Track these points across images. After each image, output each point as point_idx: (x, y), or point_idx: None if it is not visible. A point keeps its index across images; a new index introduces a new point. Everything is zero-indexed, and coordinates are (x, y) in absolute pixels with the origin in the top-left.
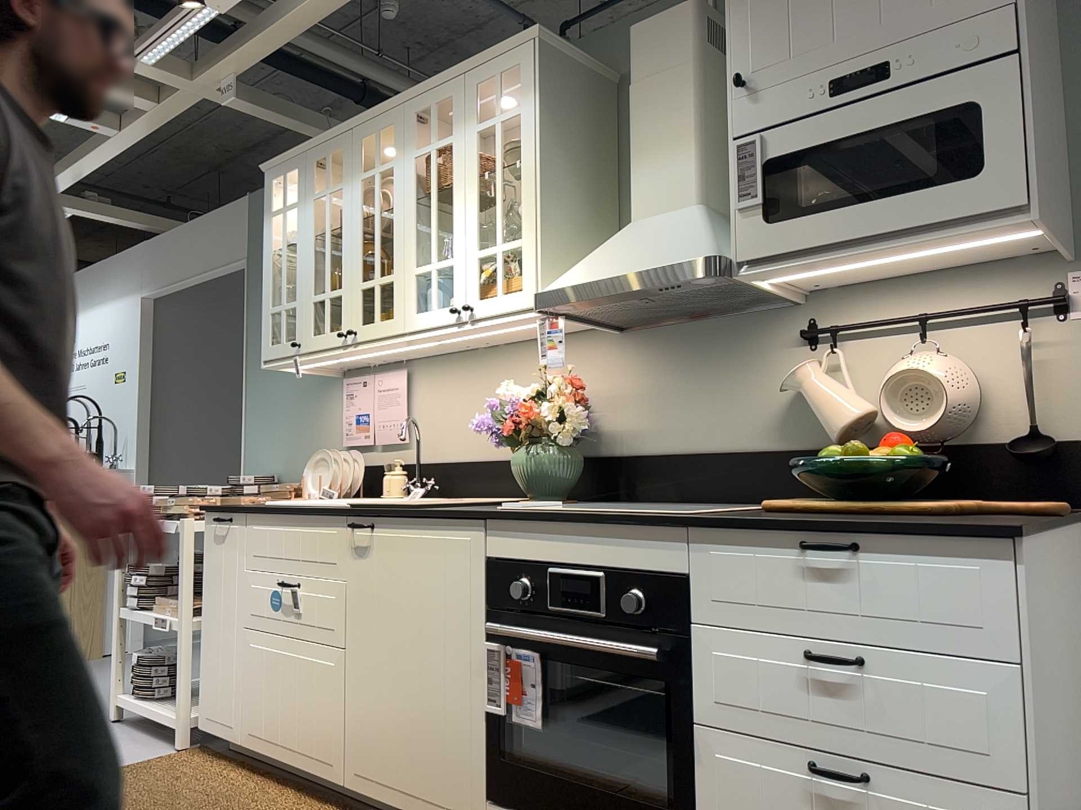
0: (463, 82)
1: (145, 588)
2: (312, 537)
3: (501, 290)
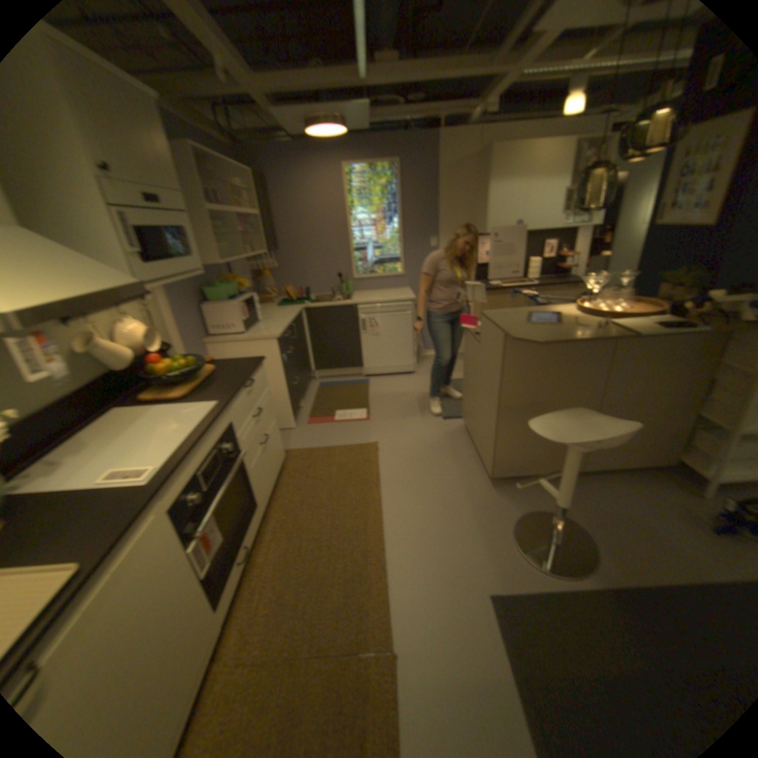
0: None
1: None
2: None
3: None
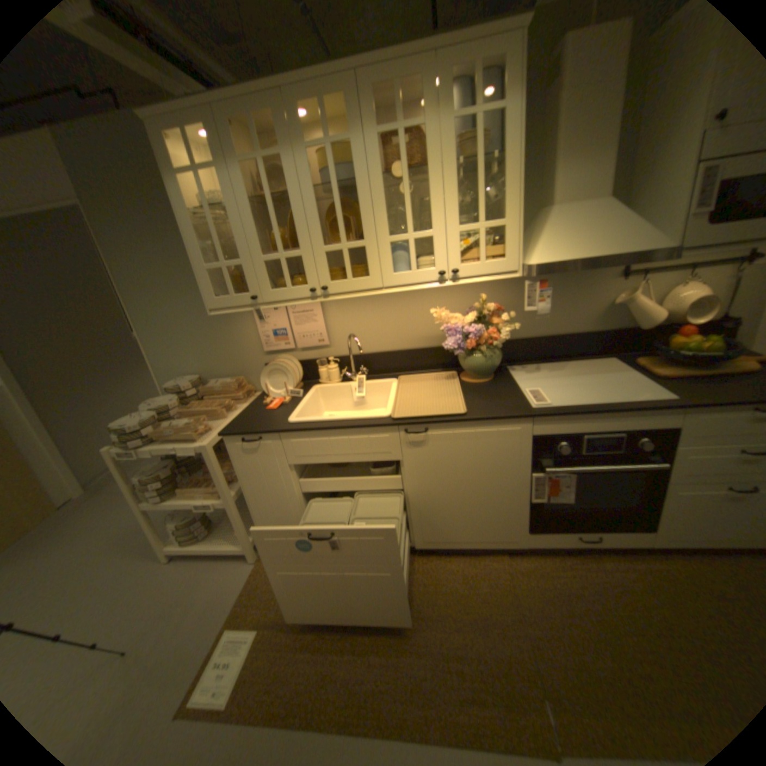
0: (435, 58)
1: (159, 489)
2: (364, 441)
3: (476, 257)
